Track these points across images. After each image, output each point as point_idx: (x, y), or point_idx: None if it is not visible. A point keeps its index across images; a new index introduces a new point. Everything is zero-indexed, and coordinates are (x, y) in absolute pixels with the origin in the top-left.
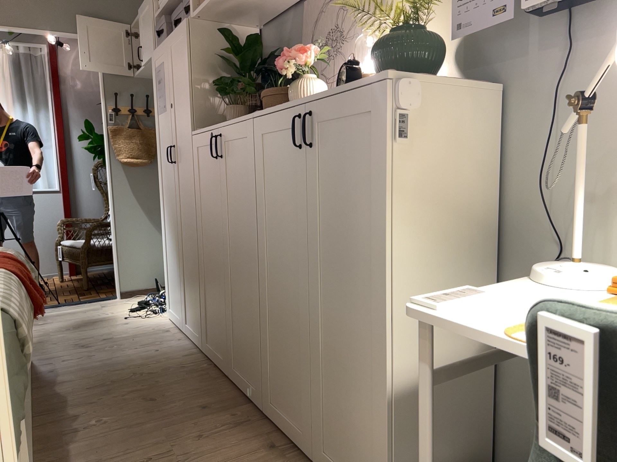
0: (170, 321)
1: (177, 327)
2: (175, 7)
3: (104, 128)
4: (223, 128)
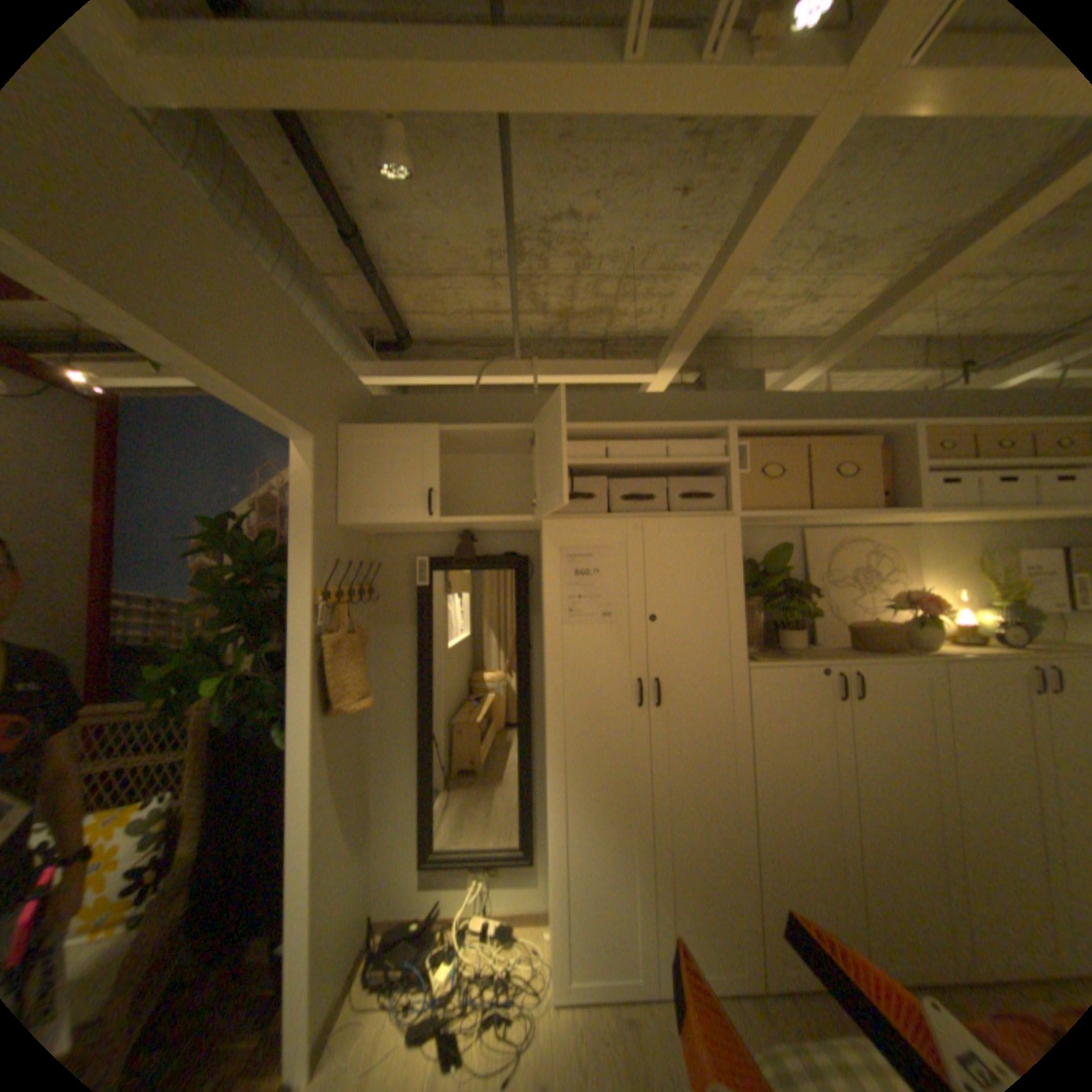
0: (579, 1009)
1: (618, 1006)
2: (601, 469)
3: (300, 640)
4: (869, 667)
